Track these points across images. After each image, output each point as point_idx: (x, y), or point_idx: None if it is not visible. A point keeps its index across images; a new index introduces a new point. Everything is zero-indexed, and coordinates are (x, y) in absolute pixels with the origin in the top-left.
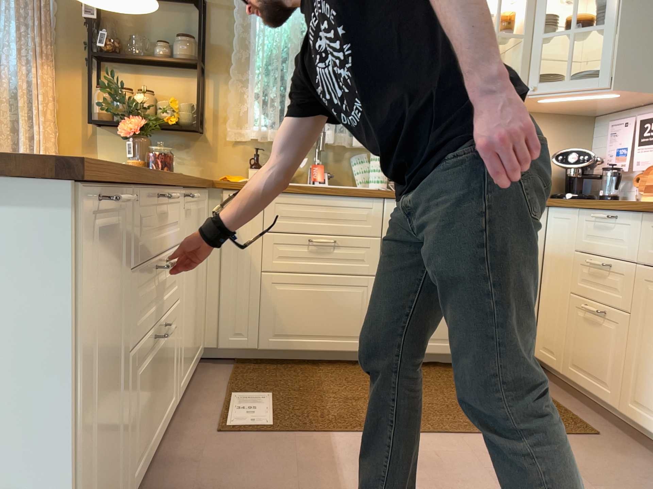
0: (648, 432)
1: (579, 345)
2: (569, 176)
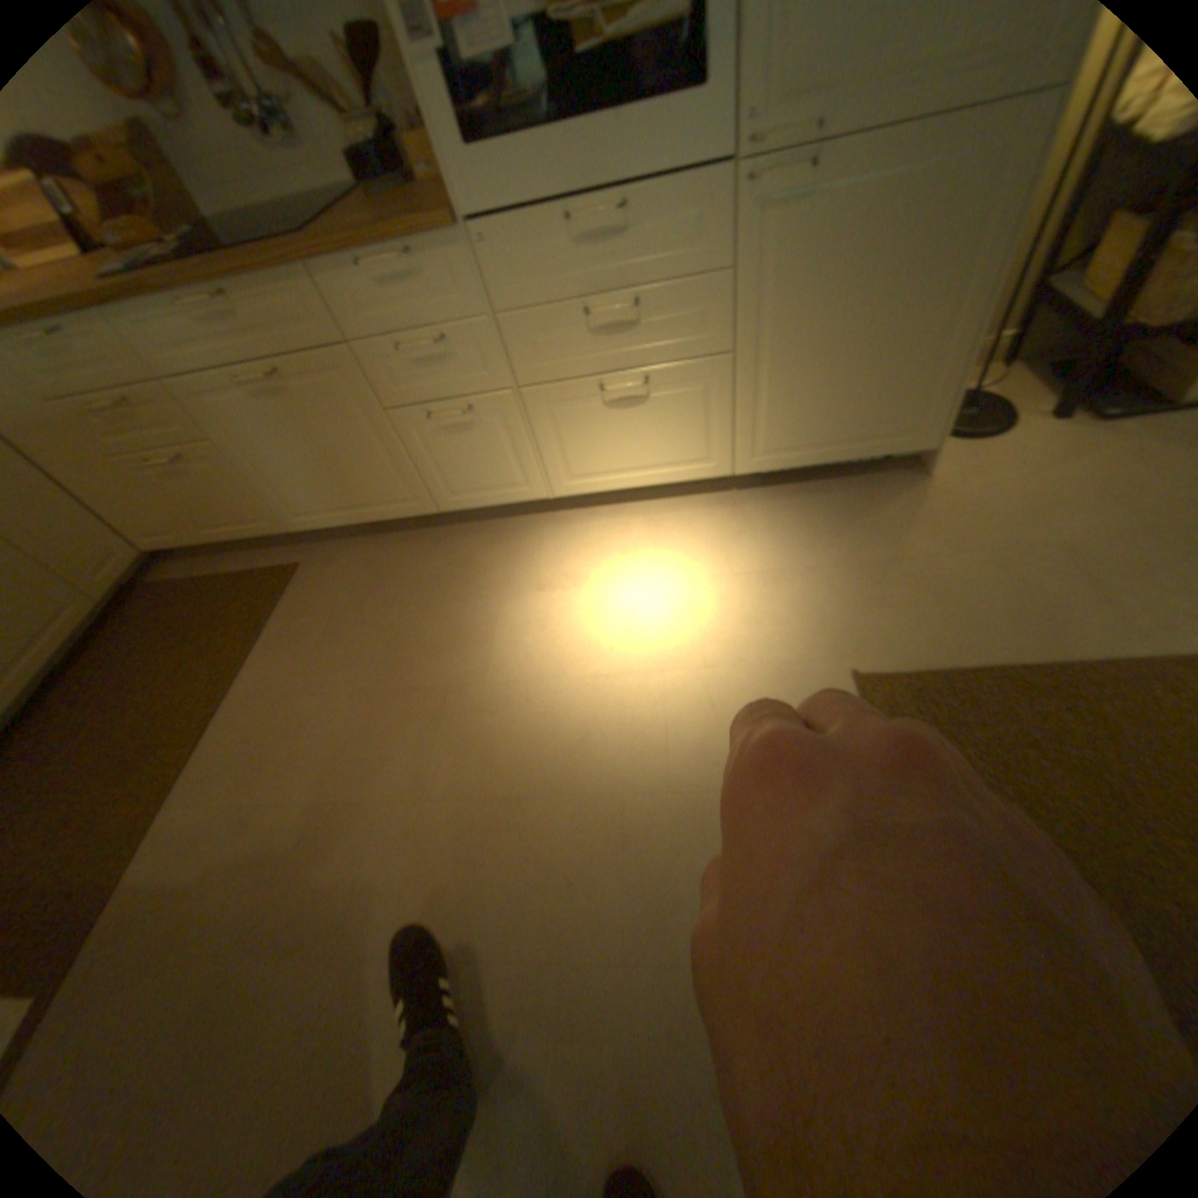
0: (328, 528)
1: (186, 506)
2: None
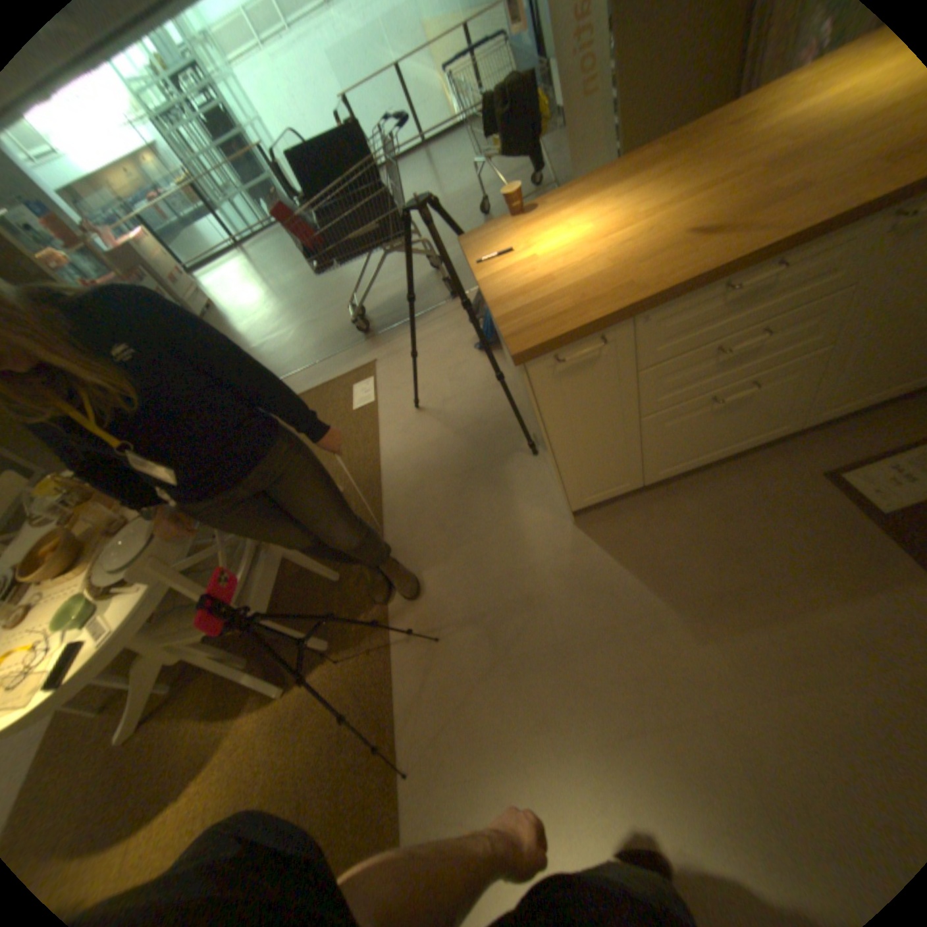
0: None
1: None
2: None
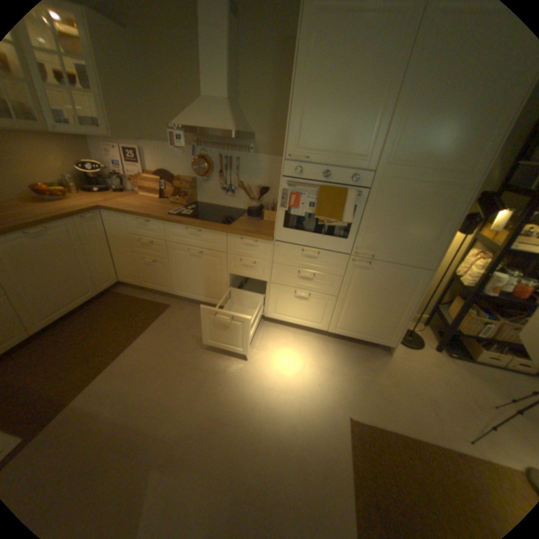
0: (185, 297)
1: (144, 274)
2: (86, 176)
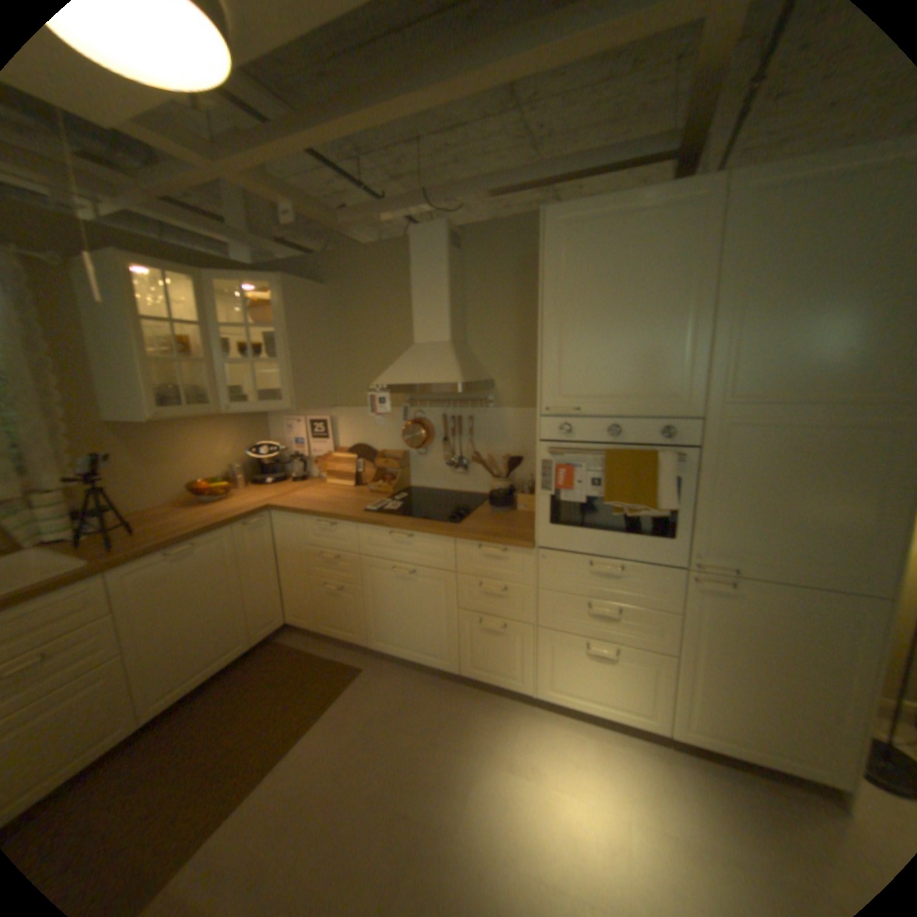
0: (387, 654)
1: (323, 611)
2: (259, 462)
